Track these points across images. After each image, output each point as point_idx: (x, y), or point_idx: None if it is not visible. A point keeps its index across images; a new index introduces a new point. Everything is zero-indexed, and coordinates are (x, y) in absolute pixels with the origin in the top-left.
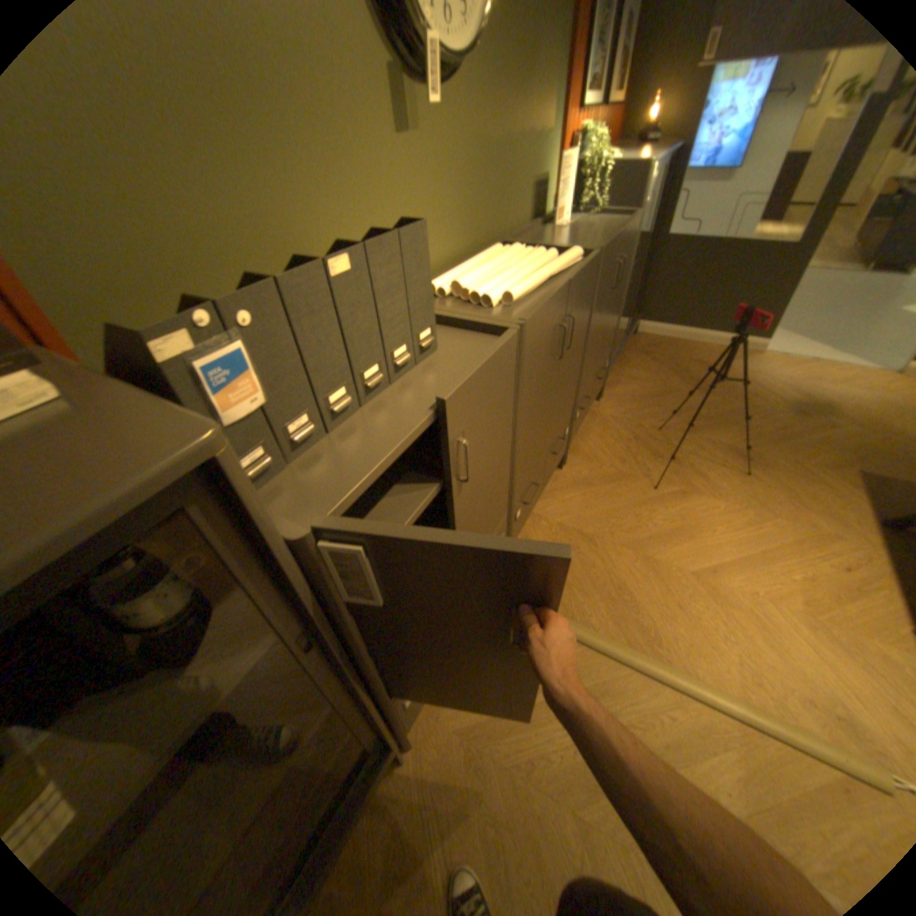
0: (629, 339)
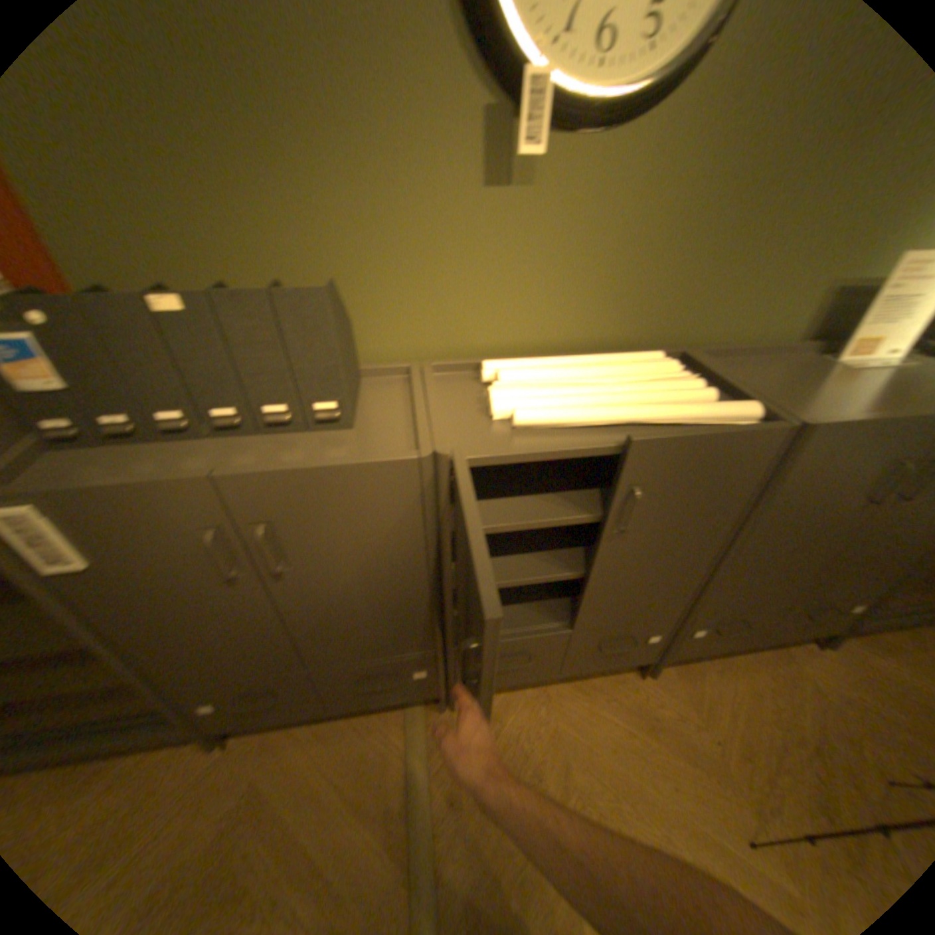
0: None
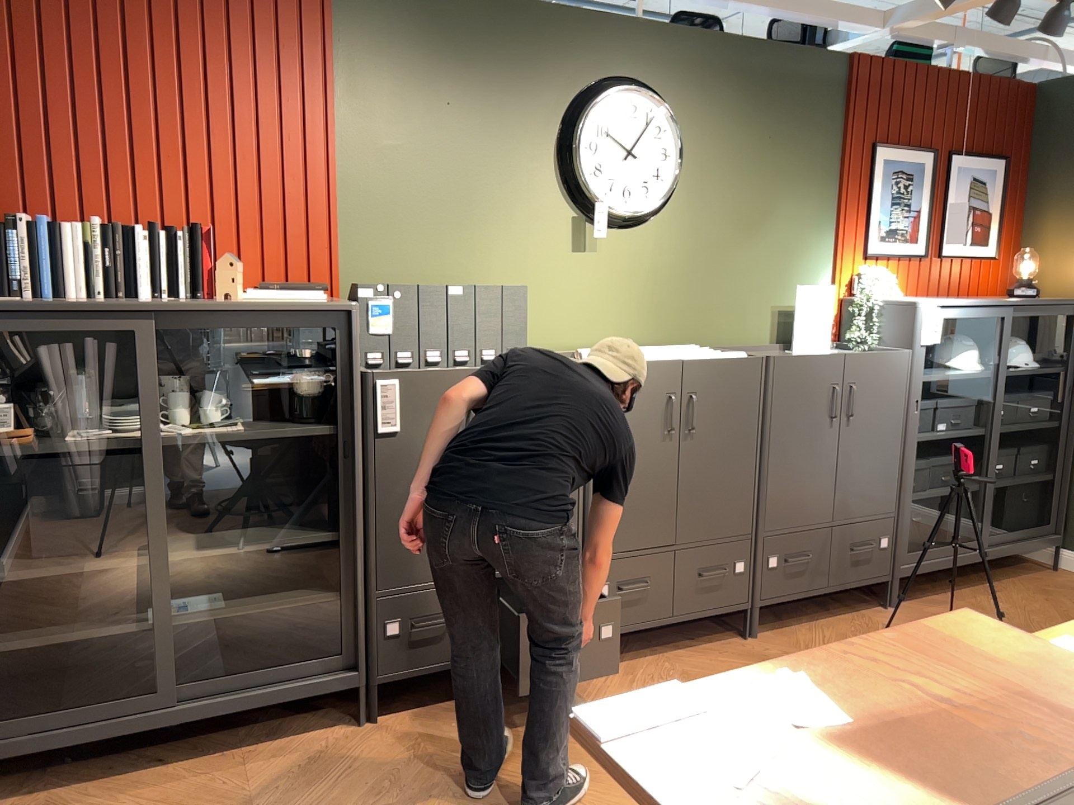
0: (1038, 572)
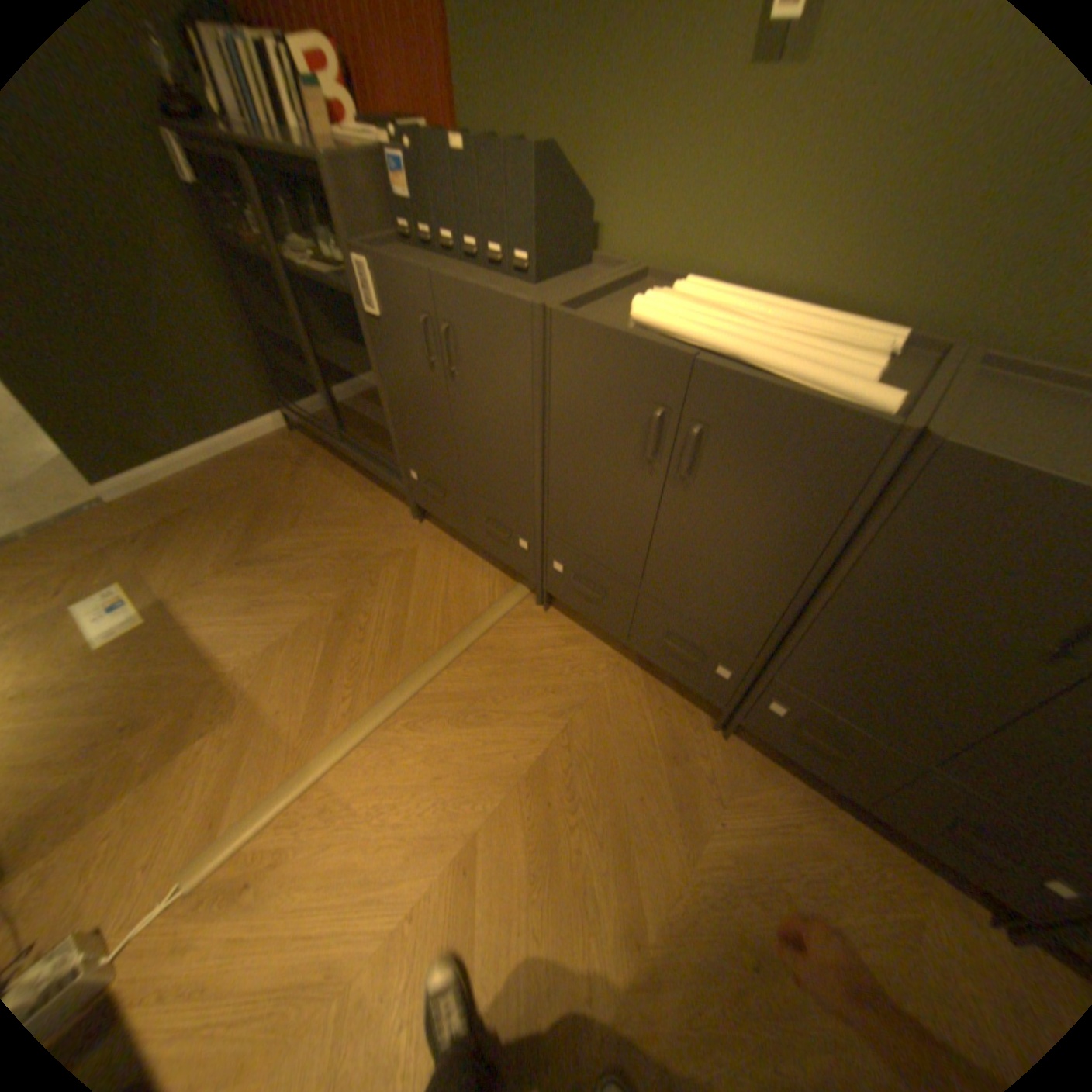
0: None
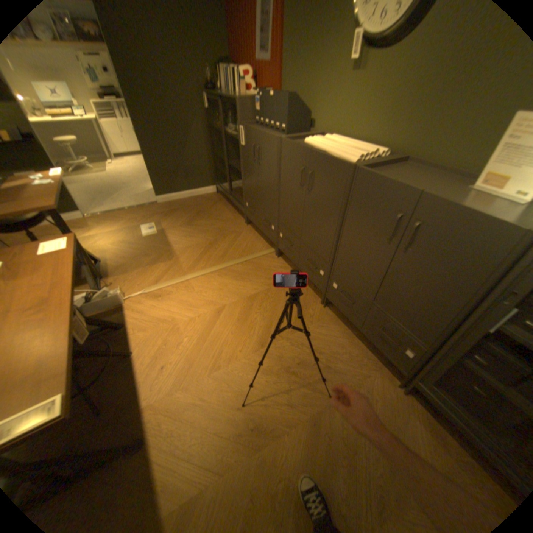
0: None
